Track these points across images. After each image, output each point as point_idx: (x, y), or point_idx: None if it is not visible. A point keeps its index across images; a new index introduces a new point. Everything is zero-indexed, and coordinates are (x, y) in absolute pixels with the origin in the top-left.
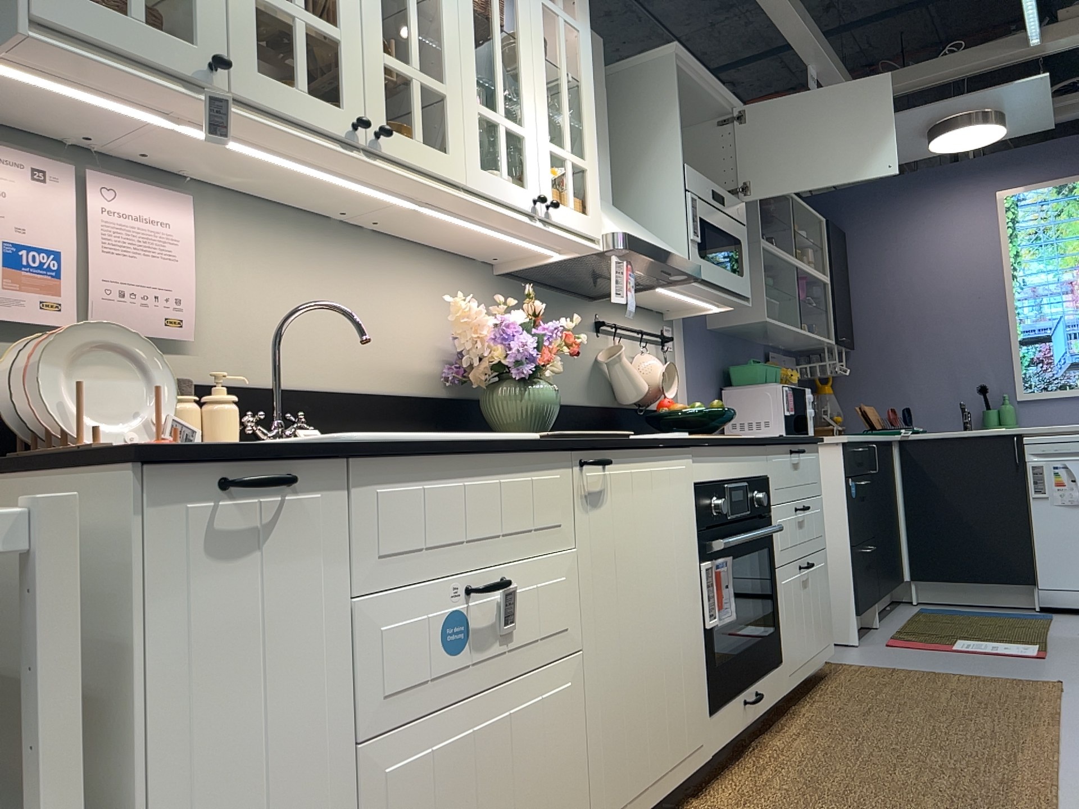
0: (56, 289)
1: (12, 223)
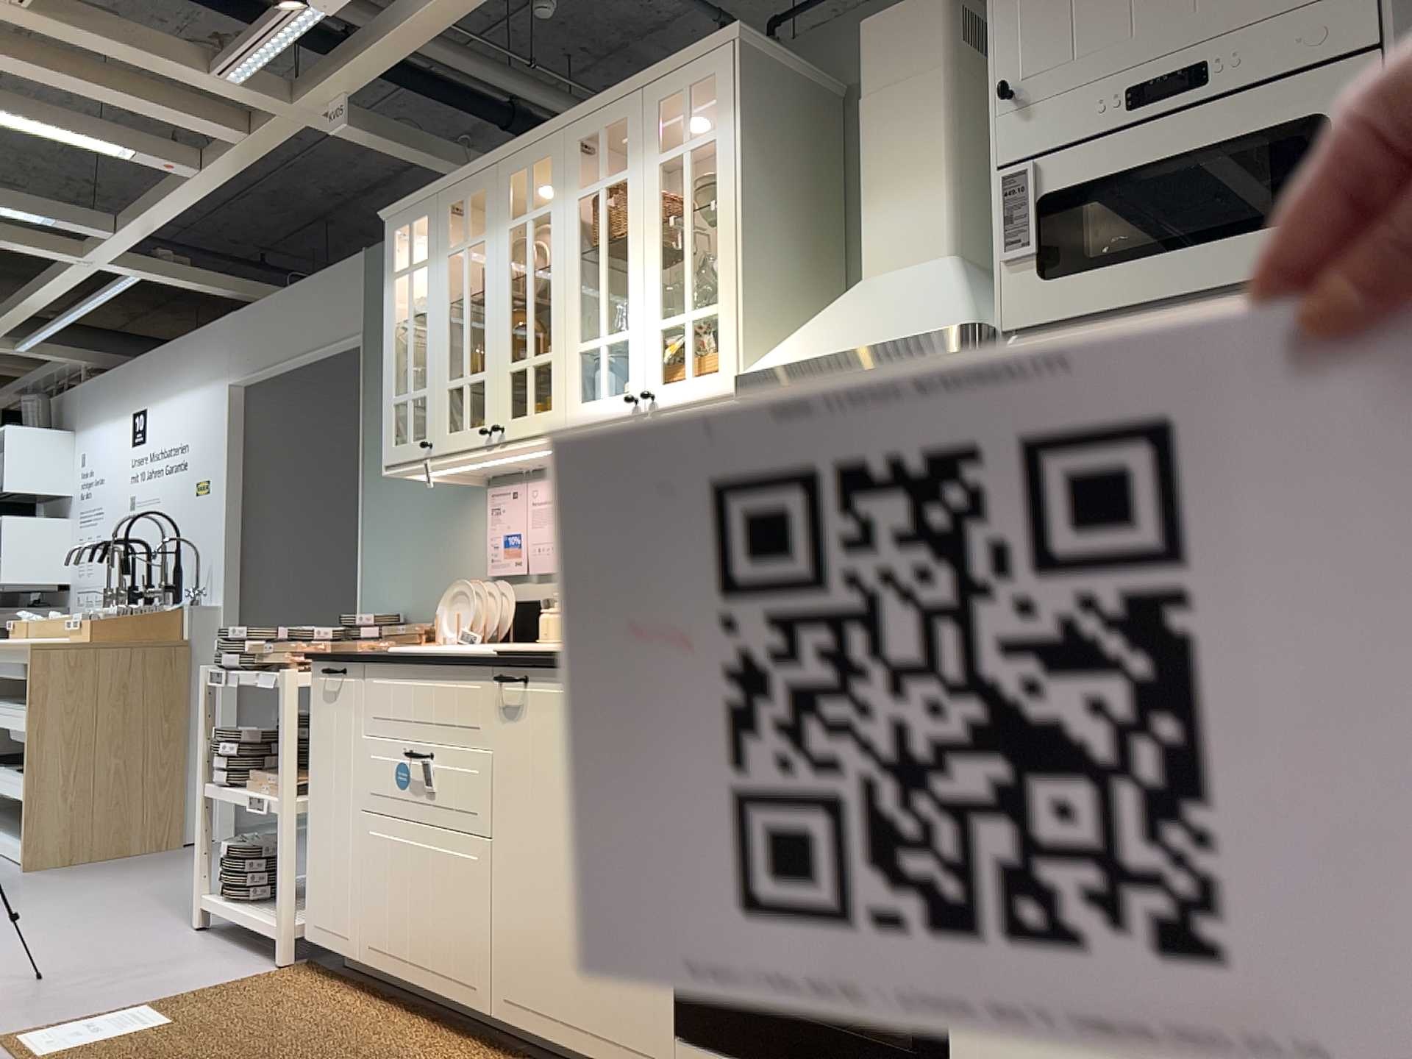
0: (518, 553)
1: (504, 523)
